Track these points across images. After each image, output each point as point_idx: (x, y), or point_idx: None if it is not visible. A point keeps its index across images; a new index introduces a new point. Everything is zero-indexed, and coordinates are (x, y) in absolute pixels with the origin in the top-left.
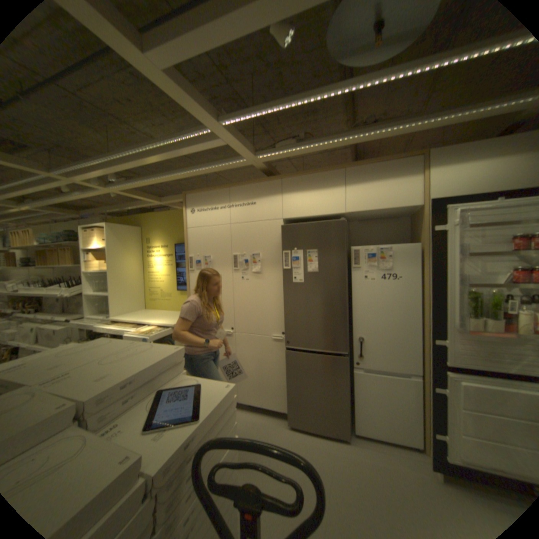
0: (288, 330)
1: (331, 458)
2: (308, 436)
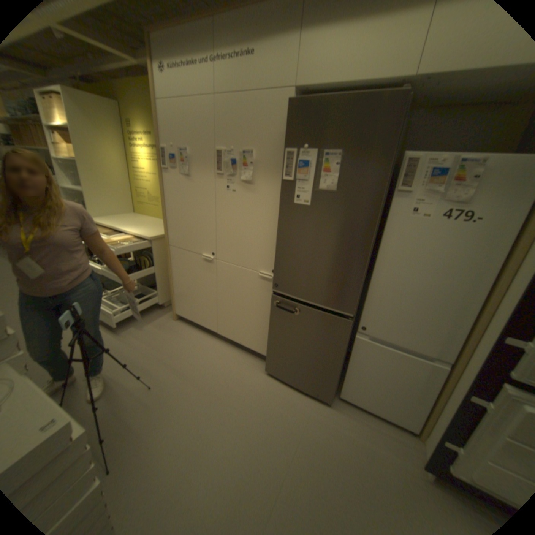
0: (278, 270)
1: (304, 418)
2: (285, 386)
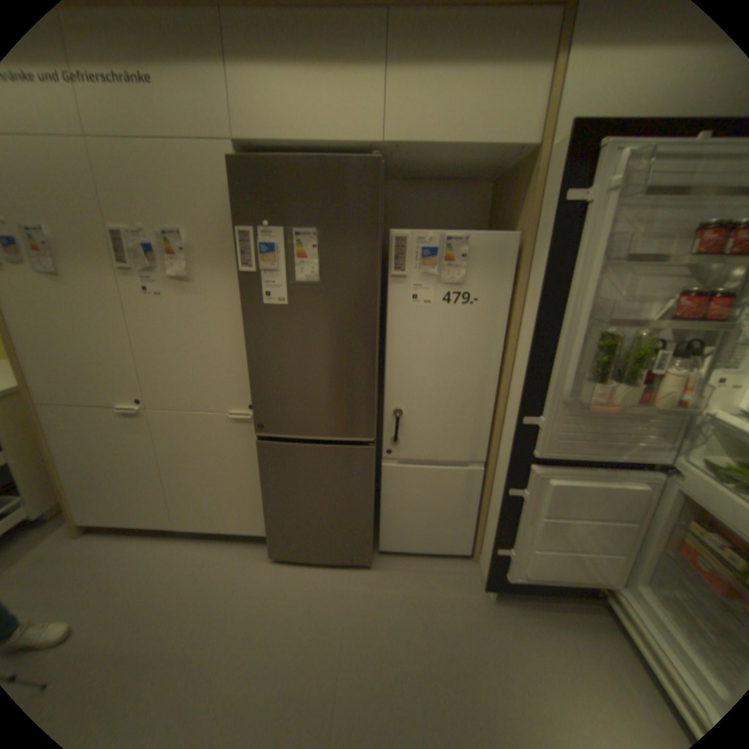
0: (258, 403)
1: (341, 601)
2: (303, 568)
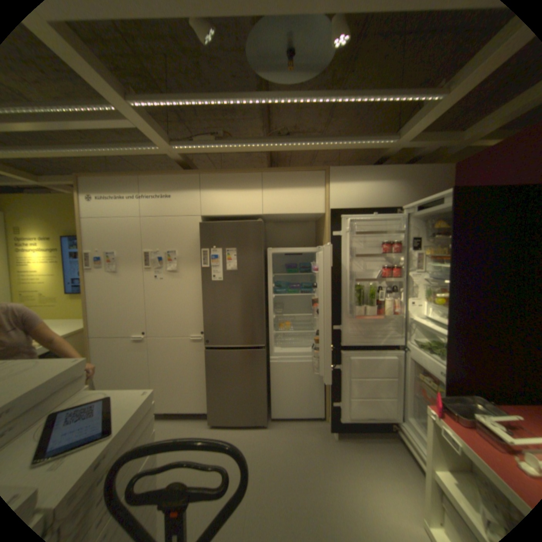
0: (206, 329)
1: (249, 445)
2: (227, 430)
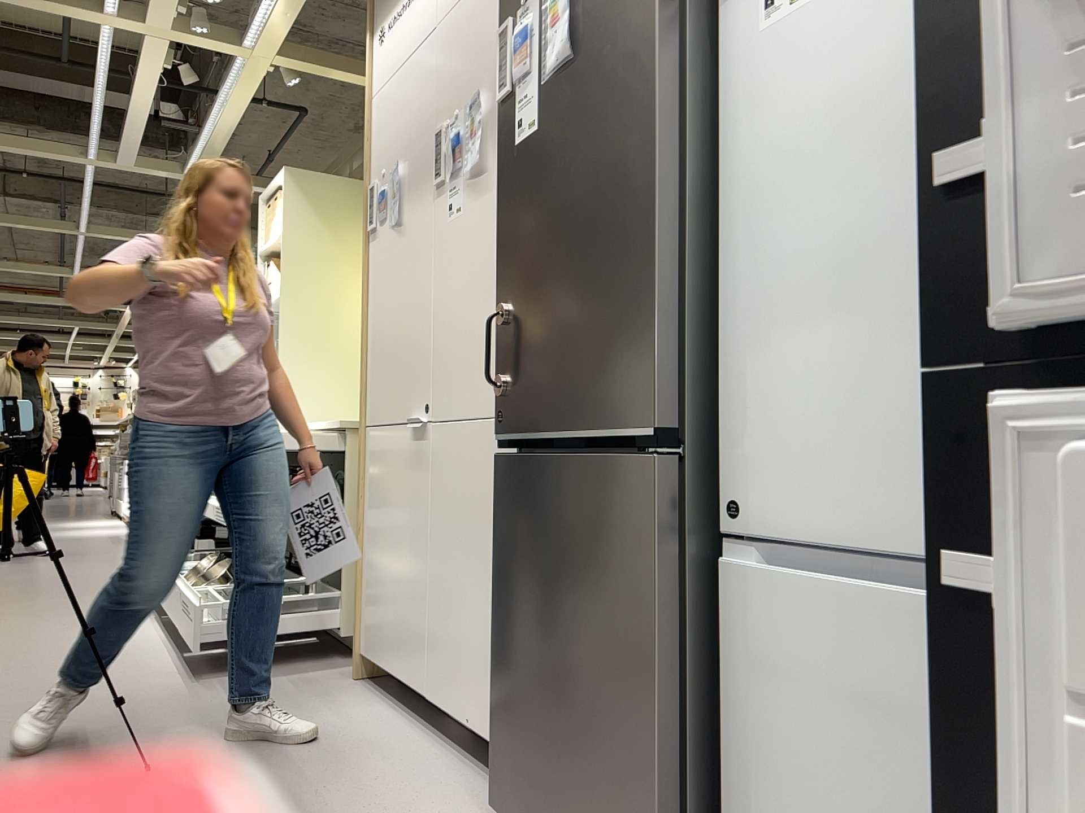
0: (501, 365)
1: None
2: None
